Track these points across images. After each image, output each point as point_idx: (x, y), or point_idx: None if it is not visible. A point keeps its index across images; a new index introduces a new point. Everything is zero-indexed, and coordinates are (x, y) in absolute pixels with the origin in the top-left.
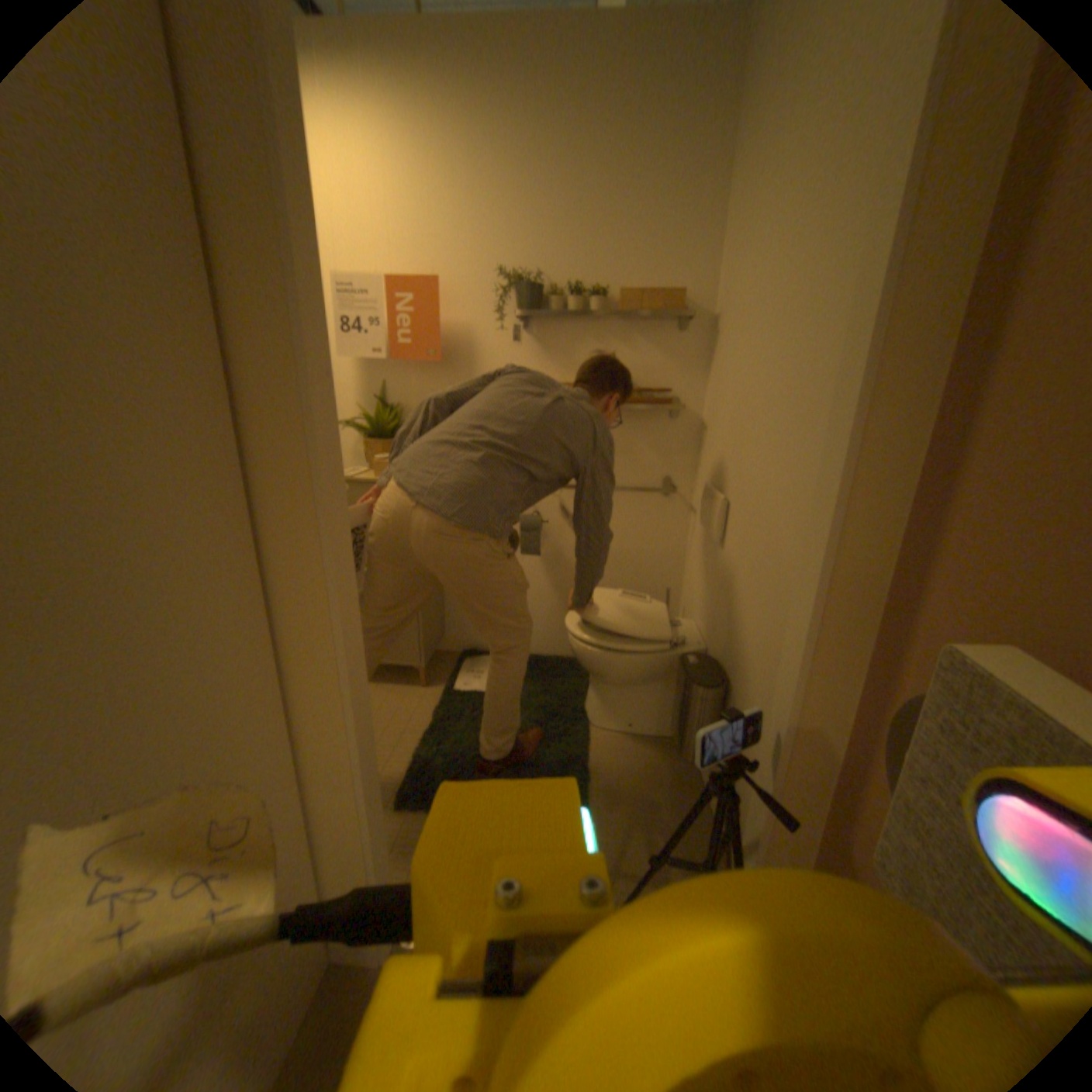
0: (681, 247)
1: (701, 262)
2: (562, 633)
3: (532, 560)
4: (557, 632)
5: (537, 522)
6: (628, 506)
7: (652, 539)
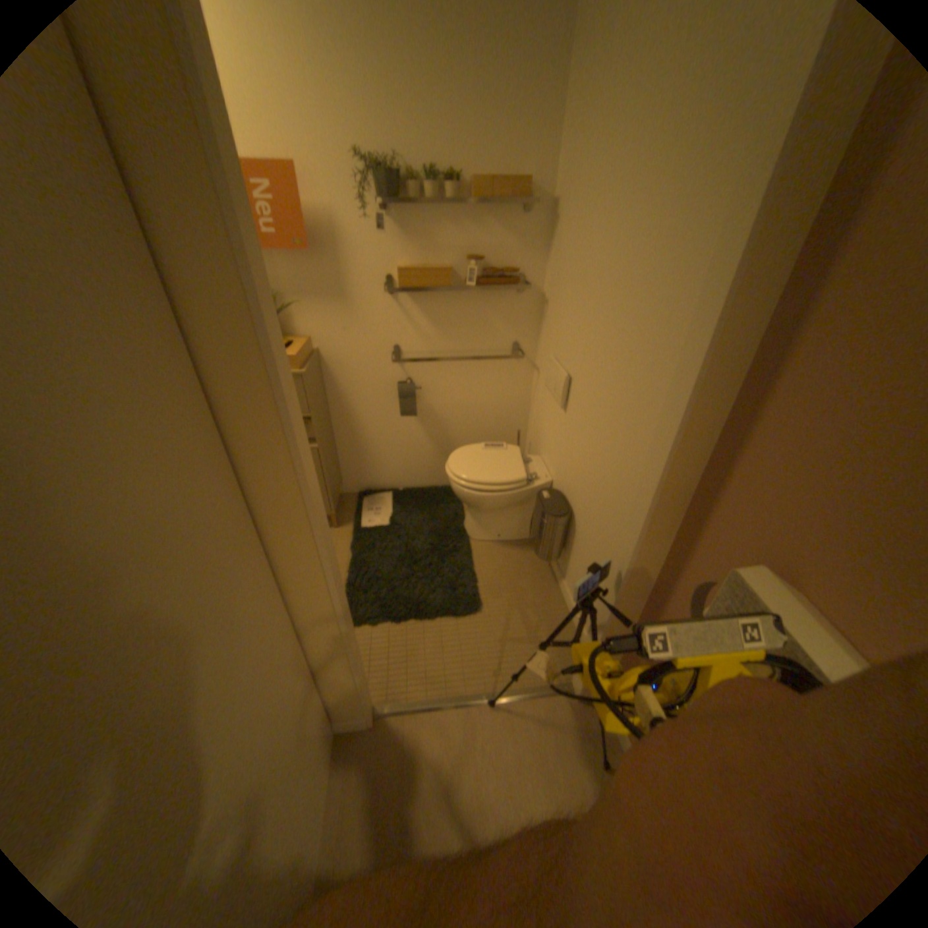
0: (525, 135)
1: (543, 152)
2: (438, 472)
3: (410, 420)
4: (433, 472)
5: (413, 393)
6: (485, 371)
7: (504, 396)
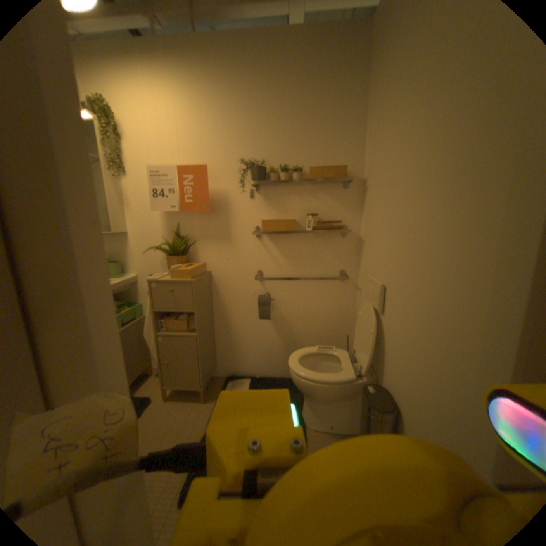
0: (342, 144)
1: (354, 151)
2: (285, 363)
3: (266, 321)
4: (282, 363)
5: (268, 300)
6: (320, 288)
7: (335, 307)
